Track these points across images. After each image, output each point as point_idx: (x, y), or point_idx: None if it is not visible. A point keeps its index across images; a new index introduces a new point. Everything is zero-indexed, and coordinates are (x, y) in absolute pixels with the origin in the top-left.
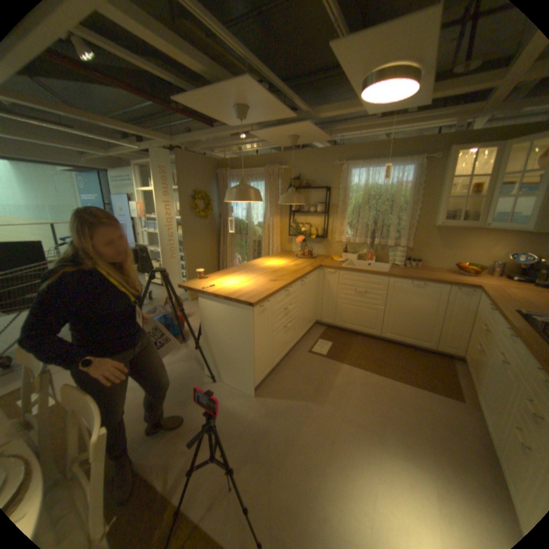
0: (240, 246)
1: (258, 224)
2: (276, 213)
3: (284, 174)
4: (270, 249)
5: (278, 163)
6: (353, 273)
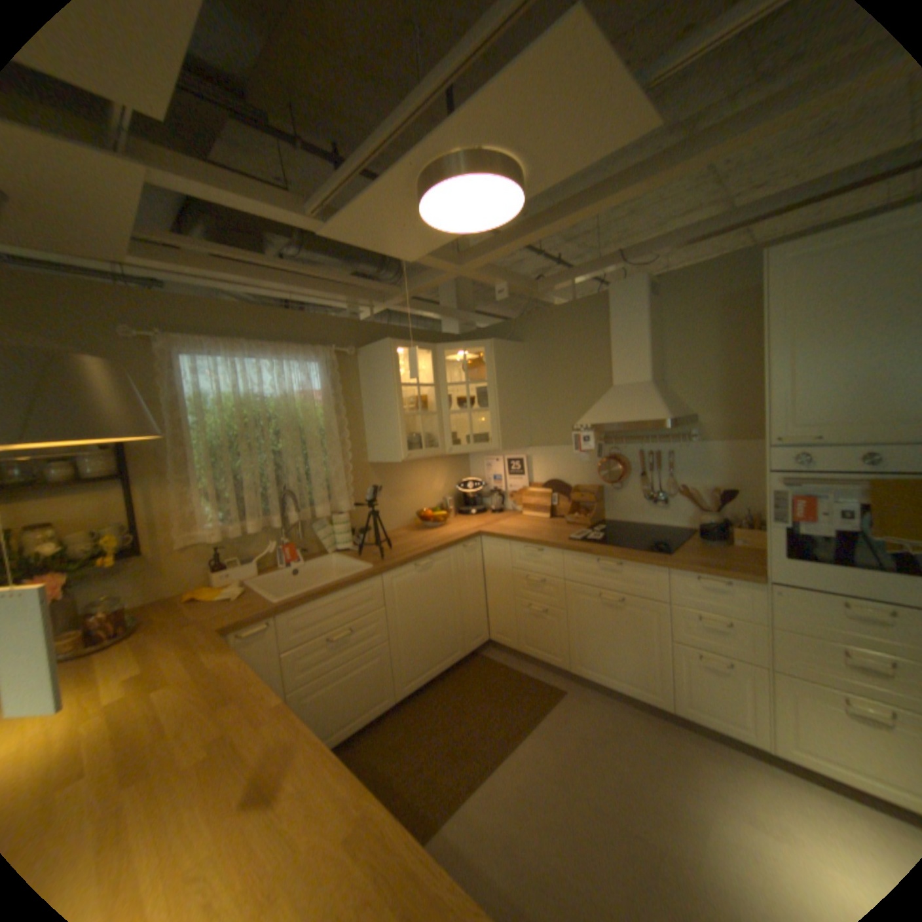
0: None
1: None
2: None
3: None
4: None
5: None
6: (311, 606)
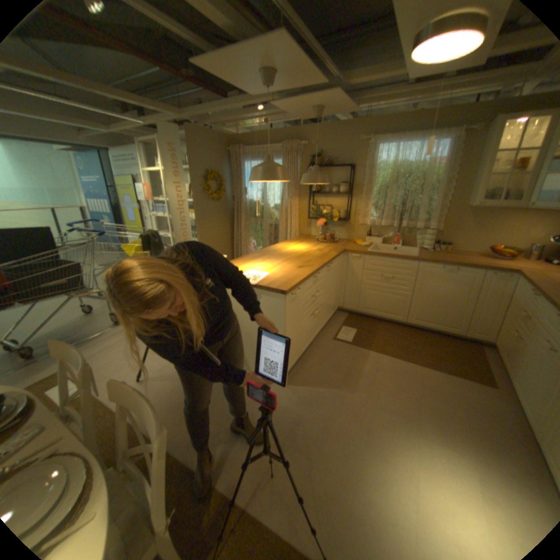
0: (255, 231)
1: (274, 206)
2: (294, 194)
3: (303, 151)
4: (288, 233)
5: (296, 138)
6: (379, 257)
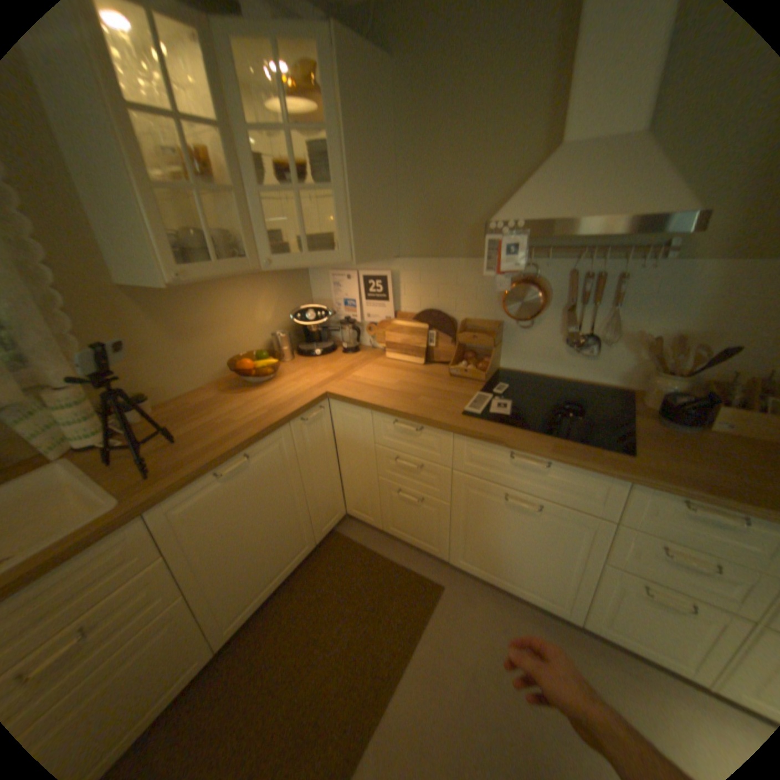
0: None
1: None
2: None
3: None
4: None
5: None
6: None
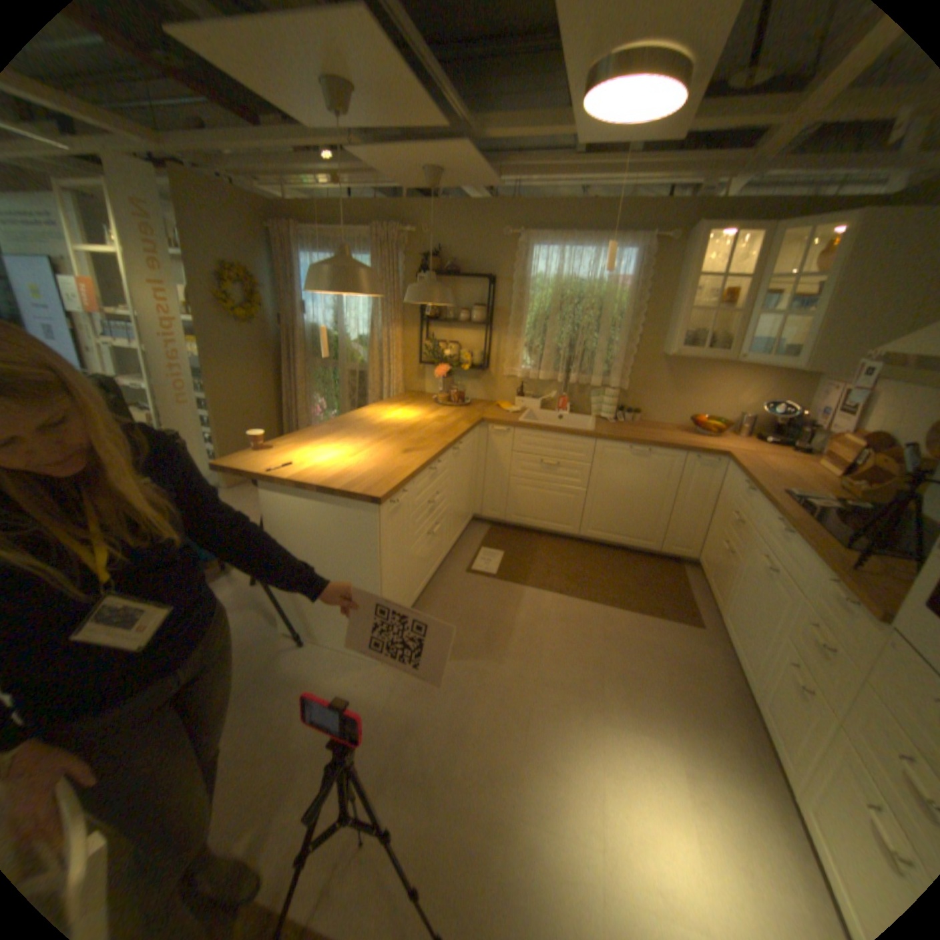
0: (324, 381)
1: (359, 338)
2: (395, 319)
3: (409, 244)
4: (385, 387)
5: (396, 221)
6: (537, 432)
